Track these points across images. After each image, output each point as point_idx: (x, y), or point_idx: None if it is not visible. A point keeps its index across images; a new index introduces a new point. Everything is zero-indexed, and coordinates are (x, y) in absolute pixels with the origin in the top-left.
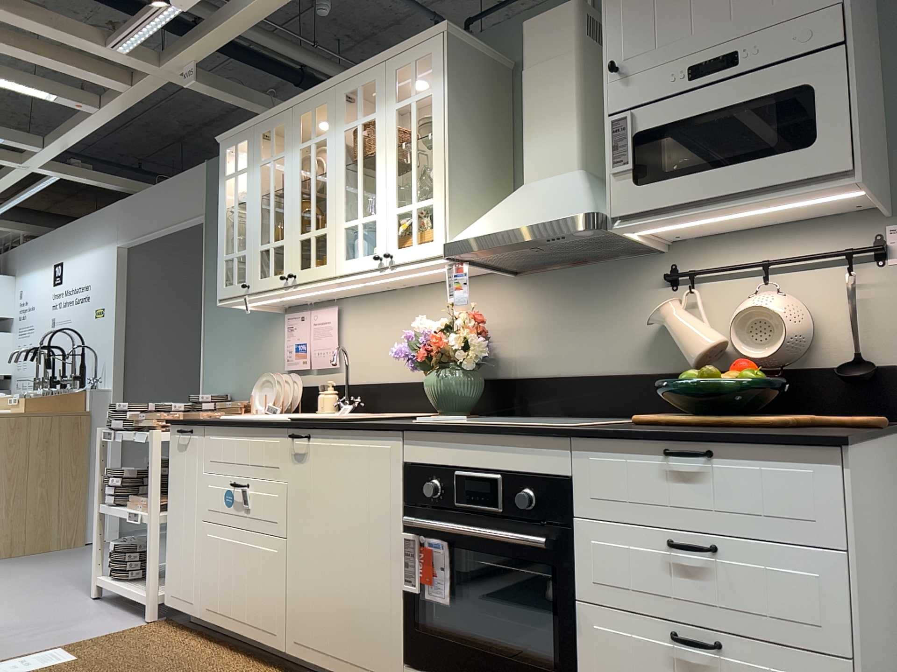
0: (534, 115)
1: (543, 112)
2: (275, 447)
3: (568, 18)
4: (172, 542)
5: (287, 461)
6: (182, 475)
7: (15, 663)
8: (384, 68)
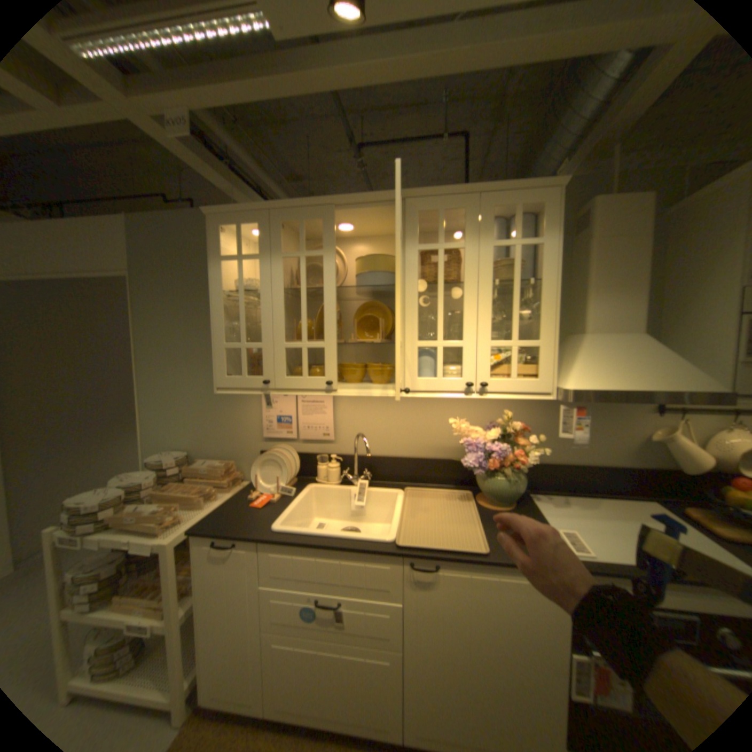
0: (607, 280)
1: (616, 279)
2: (384, 572)
3: (649, 205)
4: (208, 650)
5: (403, 586)
6: (219, 587)
7: None
8: (479, 199)
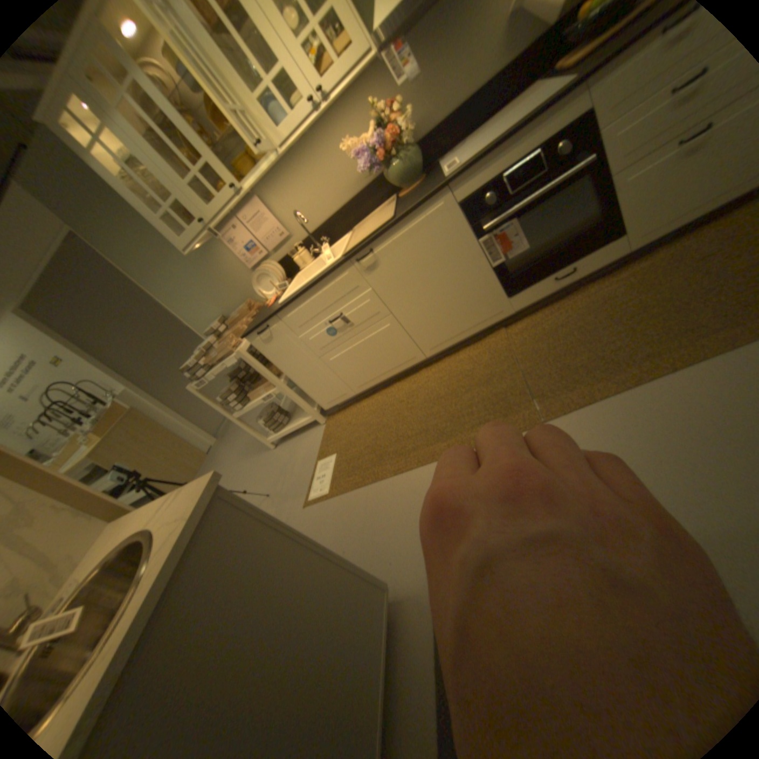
0: None
1: None
2: (348, 276)
3: None
4: (307, 383)
5: (363, 276)
6: (283, 351)
7: (317, 480)
8: None
